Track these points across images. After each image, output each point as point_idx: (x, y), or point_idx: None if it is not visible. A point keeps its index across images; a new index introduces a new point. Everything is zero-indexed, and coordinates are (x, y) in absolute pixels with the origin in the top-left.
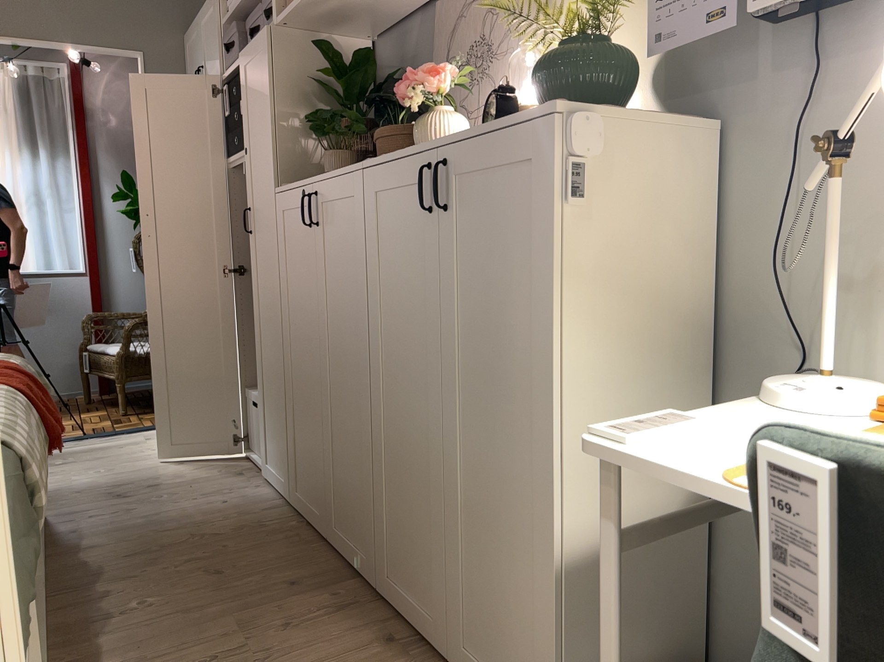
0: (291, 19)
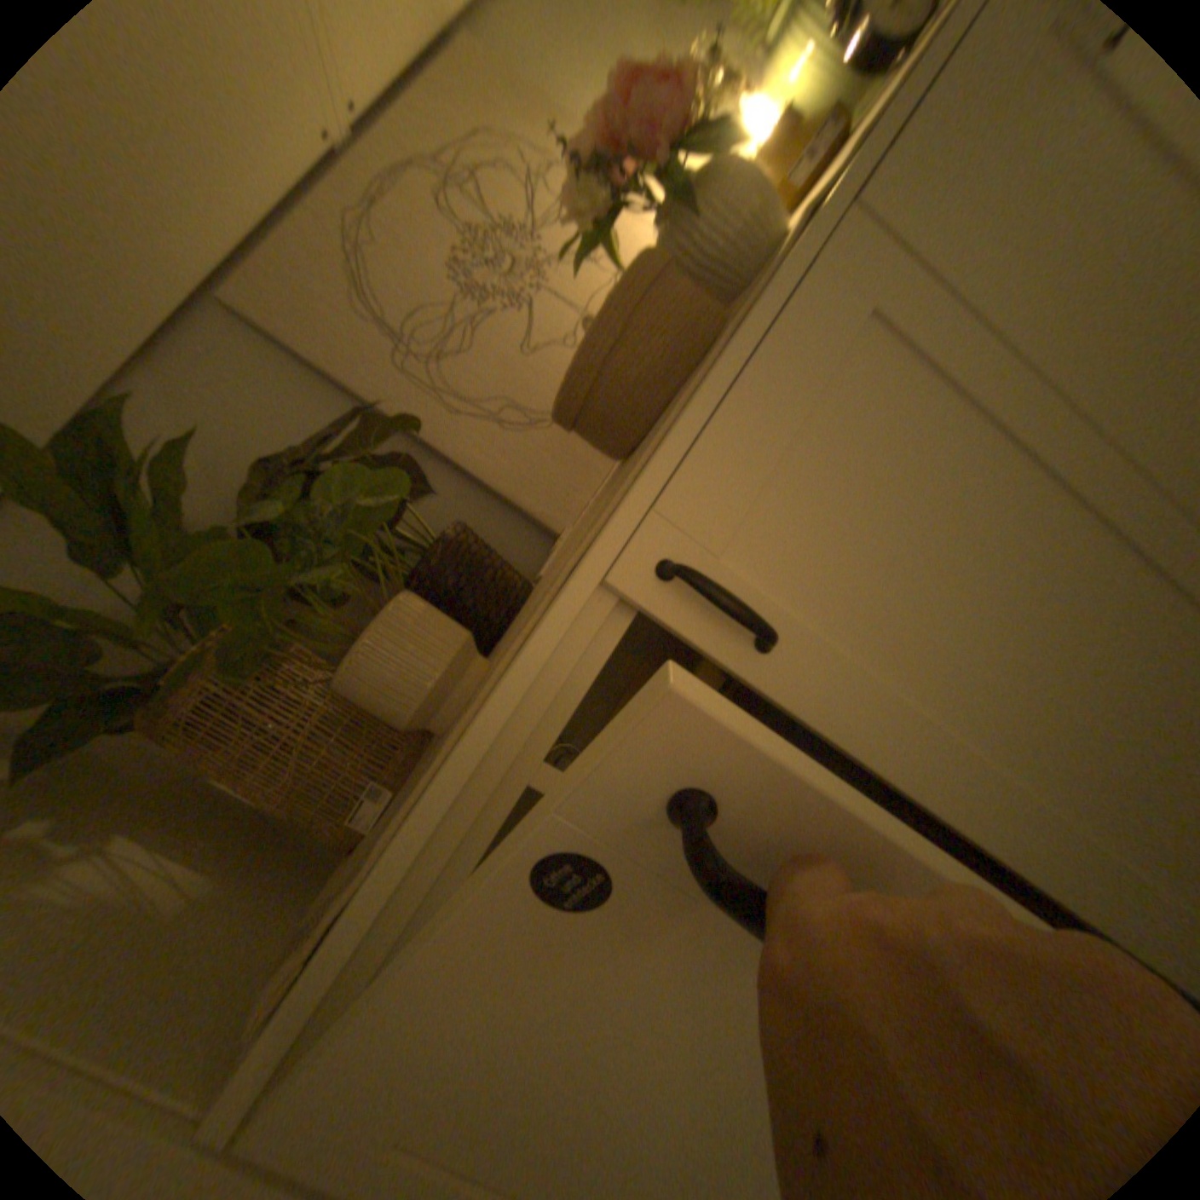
0: None
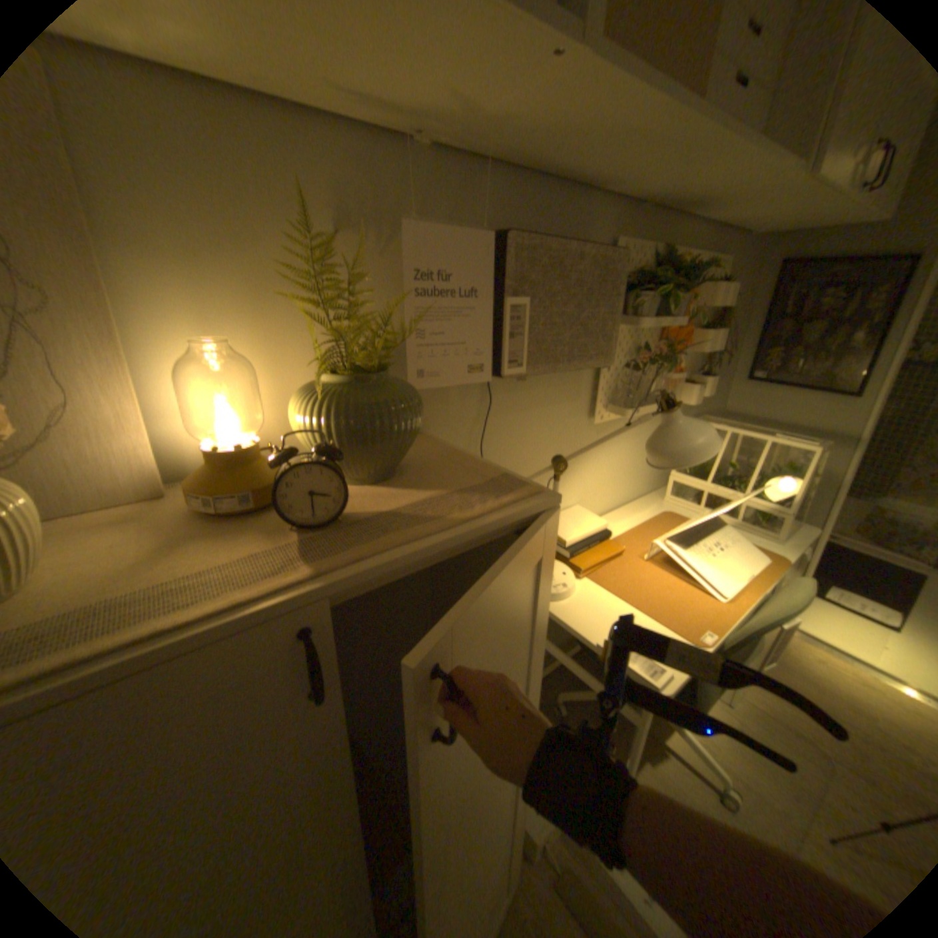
0: None
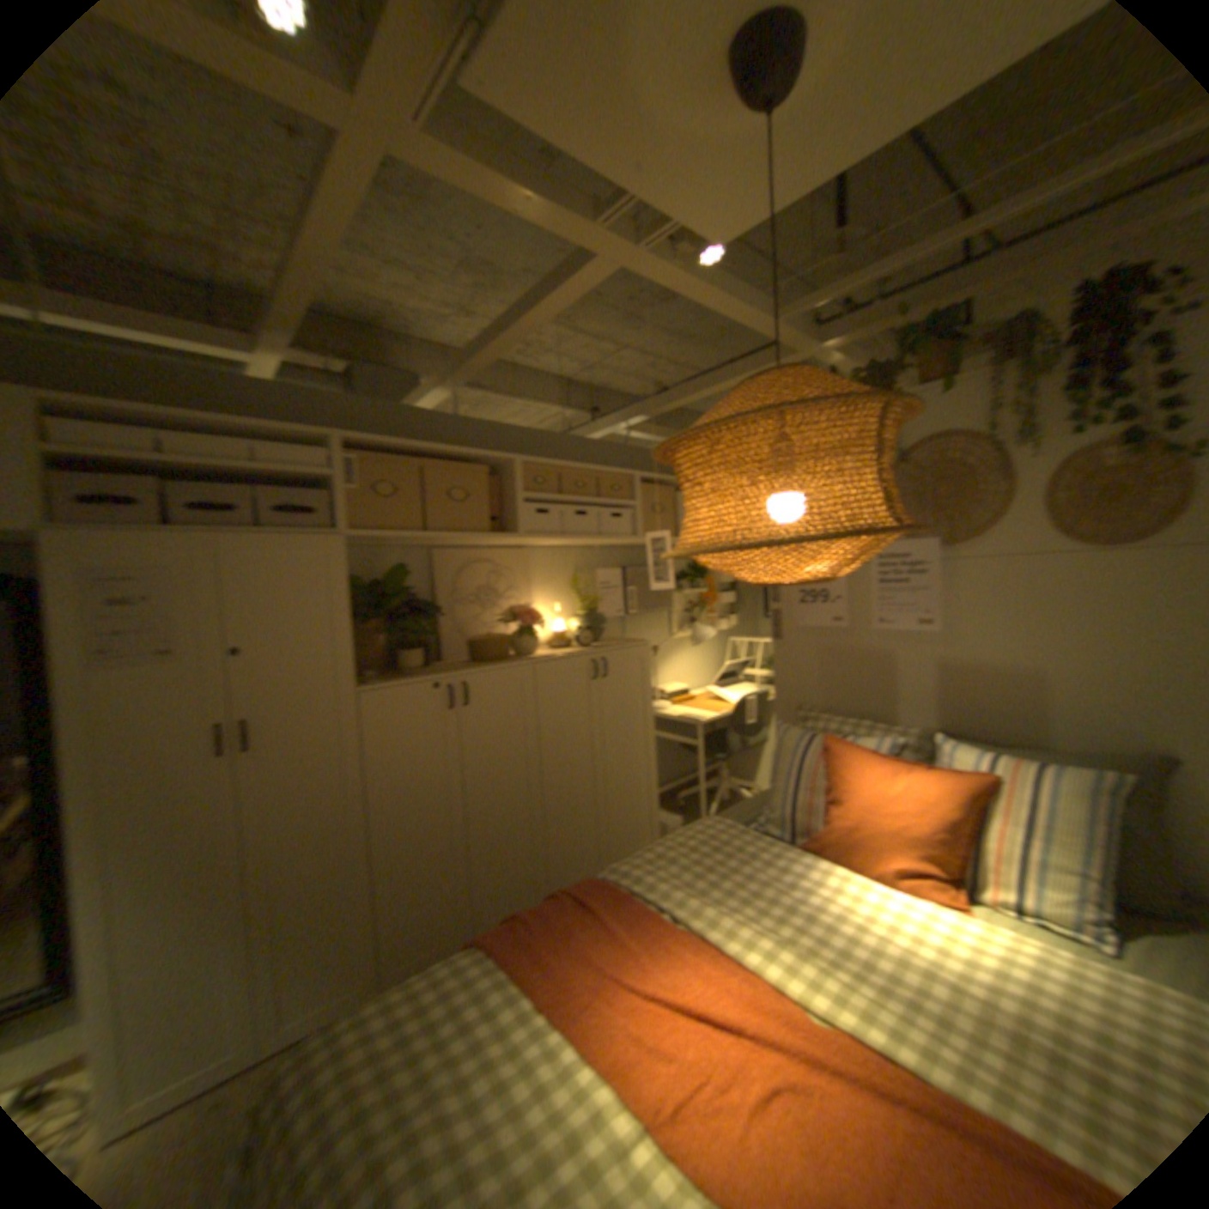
0: (356, 536)
